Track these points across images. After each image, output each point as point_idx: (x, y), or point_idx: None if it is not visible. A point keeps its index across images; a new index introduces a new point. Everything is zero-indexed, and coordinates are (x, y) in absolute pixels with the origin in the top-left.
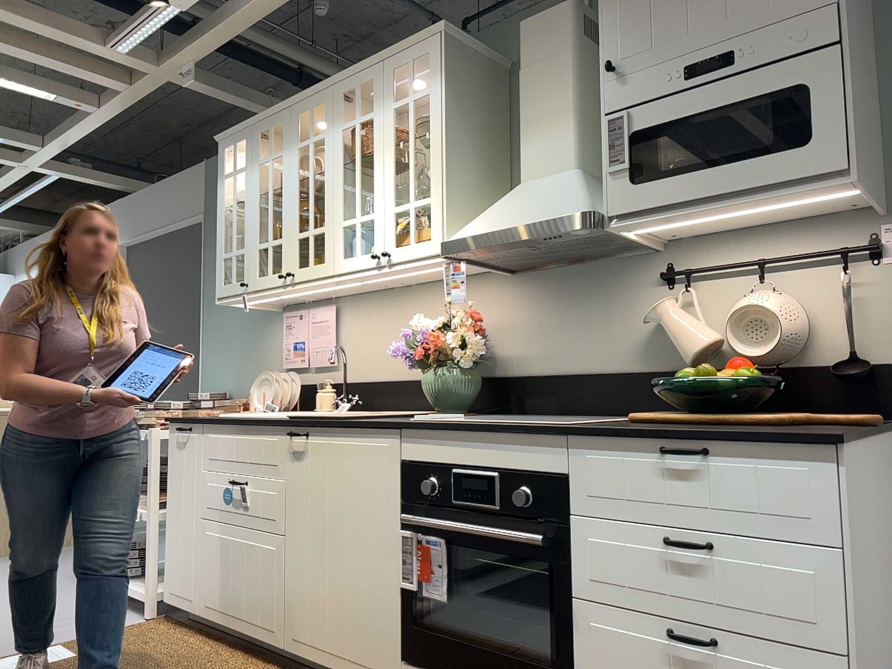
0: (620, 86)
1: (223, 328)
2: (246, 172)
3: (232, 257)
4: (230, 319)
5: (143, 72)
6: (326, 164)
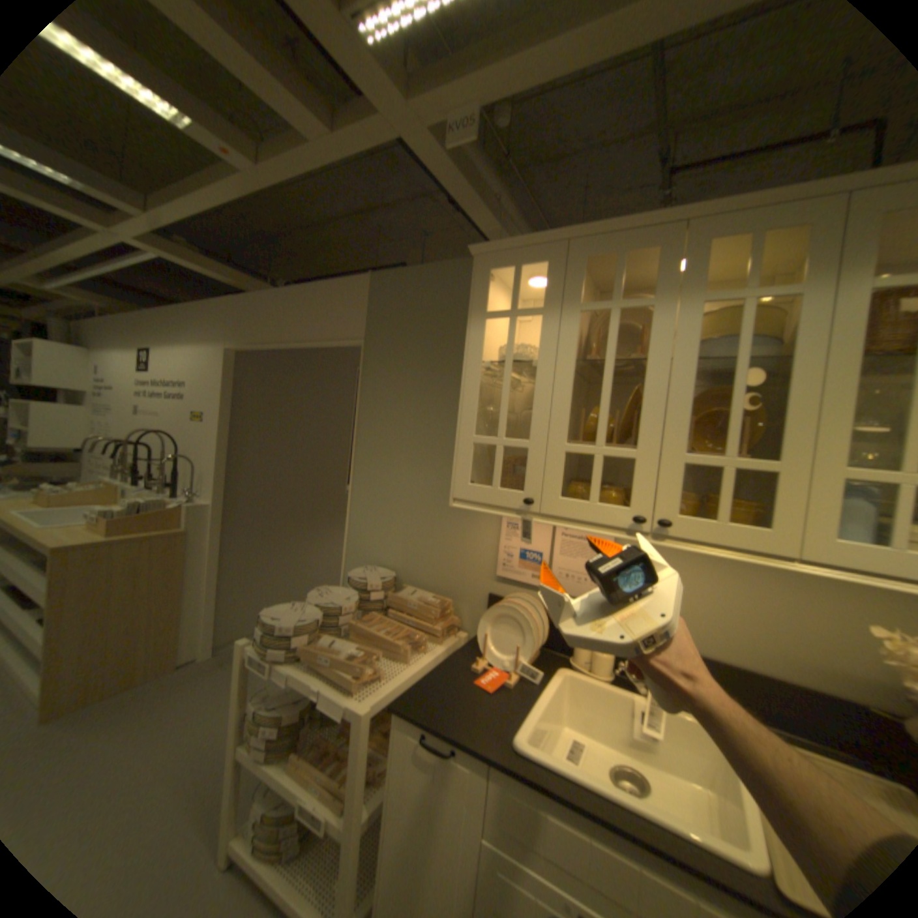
0: None
1: (386, 488)
2: (542, 315)
3: (496, 446)
4: (399, 480)
5: (373, 98)
6: (801, 343)
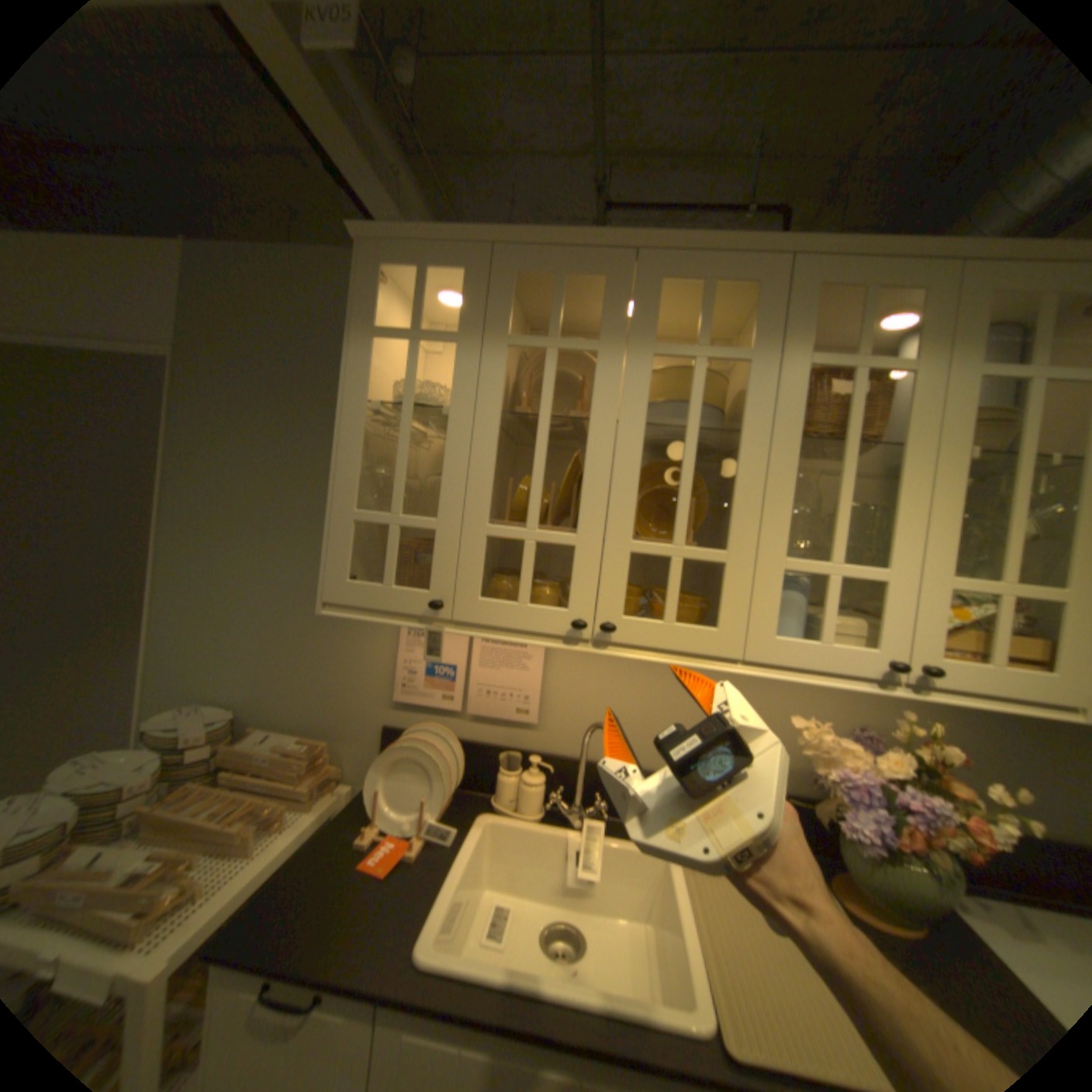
0: None
1: (218, 584)
2: (457, 343)
3: (389, 525)
4: (240, 571)
5: None
6: (749, 416)
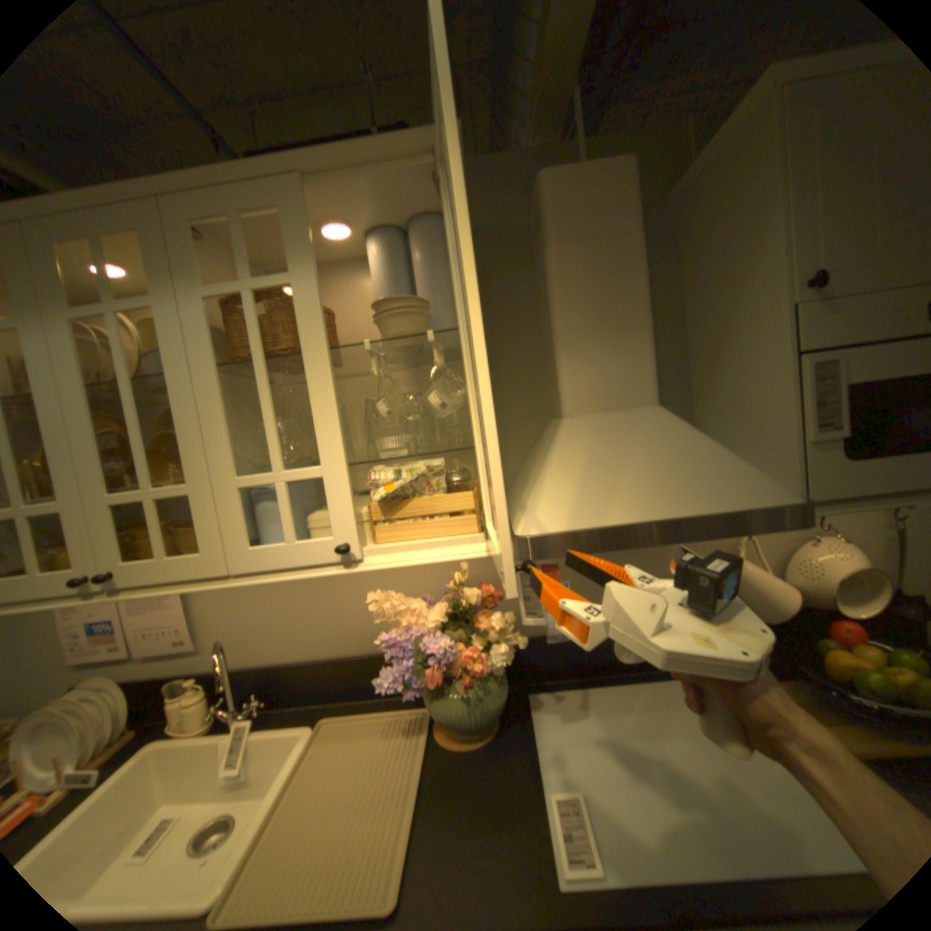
0: (829, 310)
1: None
2: None
3: None
4: None
5: None
6: (165, 359)
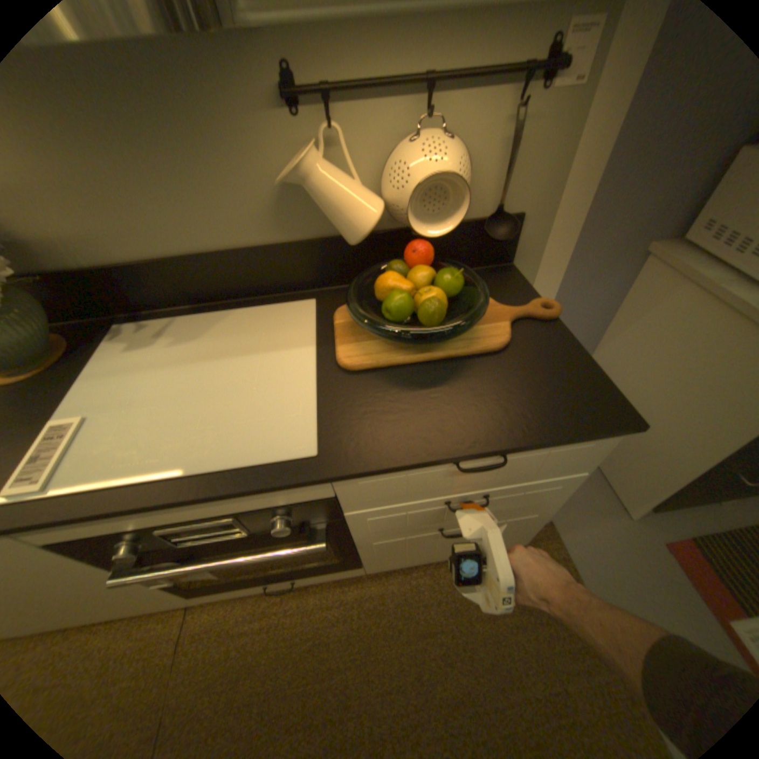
0: None
1: None
2: None
3: None
4: None
5: None
6: None
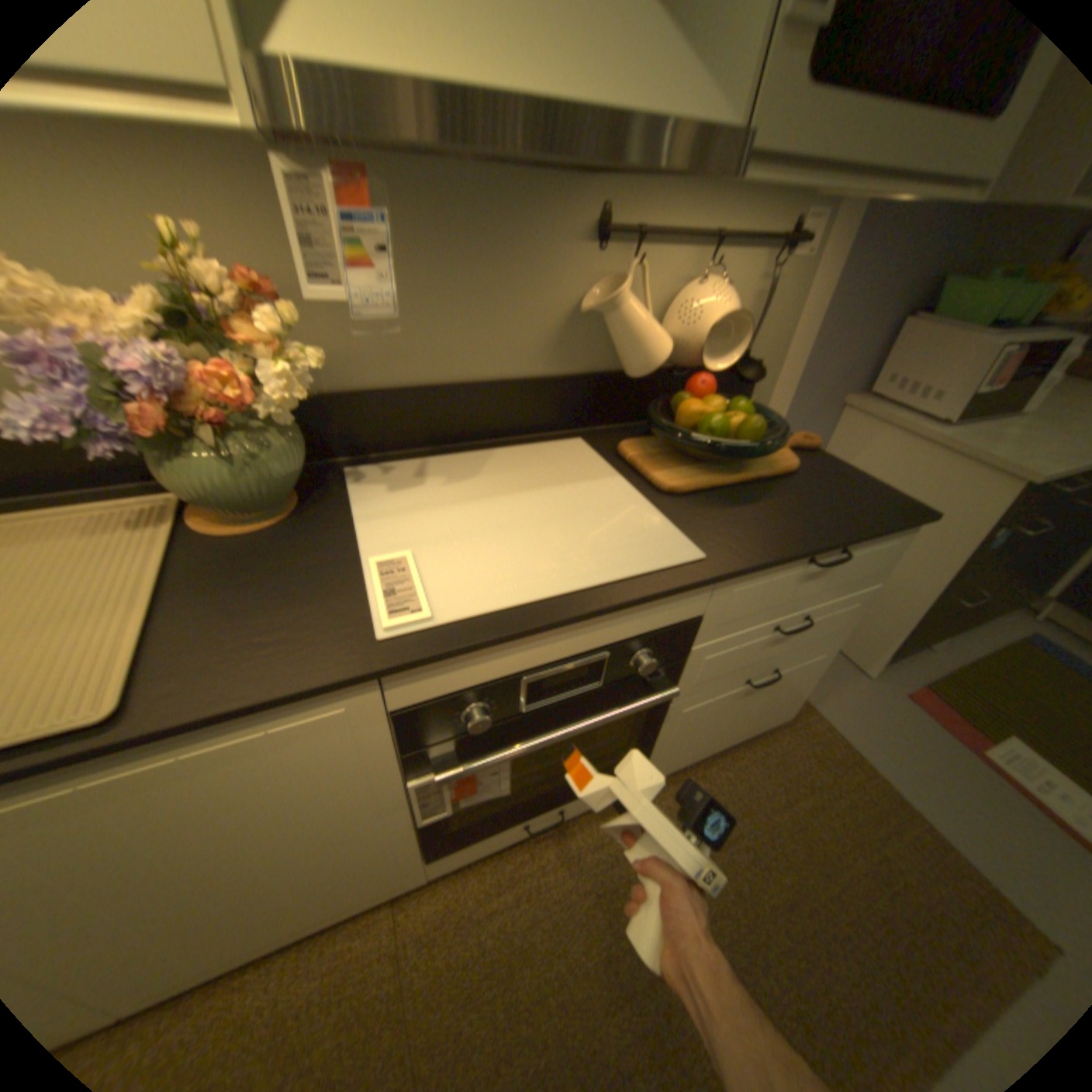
0: None
1: None
2: None
3: None
4: None
5: None
6: None
